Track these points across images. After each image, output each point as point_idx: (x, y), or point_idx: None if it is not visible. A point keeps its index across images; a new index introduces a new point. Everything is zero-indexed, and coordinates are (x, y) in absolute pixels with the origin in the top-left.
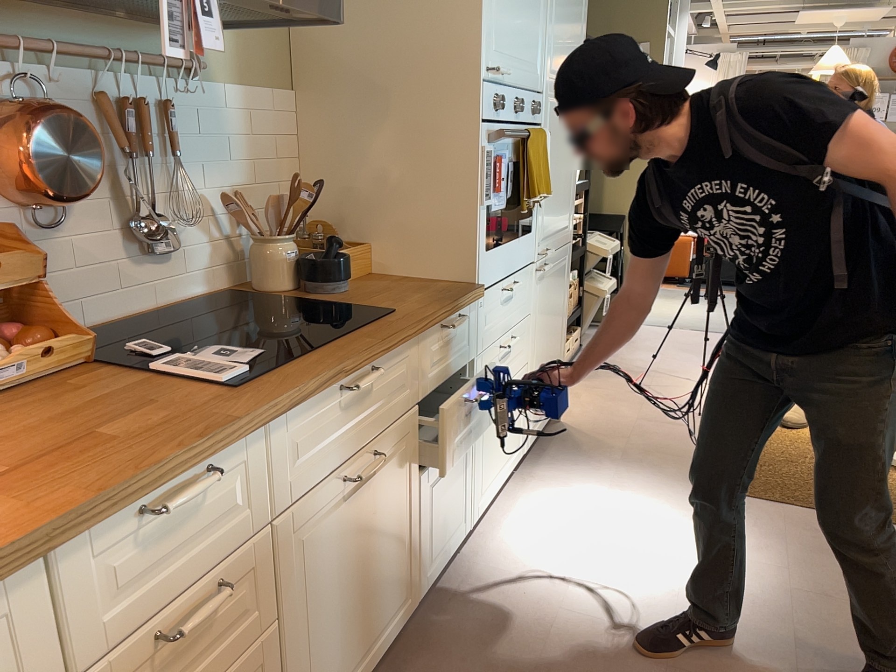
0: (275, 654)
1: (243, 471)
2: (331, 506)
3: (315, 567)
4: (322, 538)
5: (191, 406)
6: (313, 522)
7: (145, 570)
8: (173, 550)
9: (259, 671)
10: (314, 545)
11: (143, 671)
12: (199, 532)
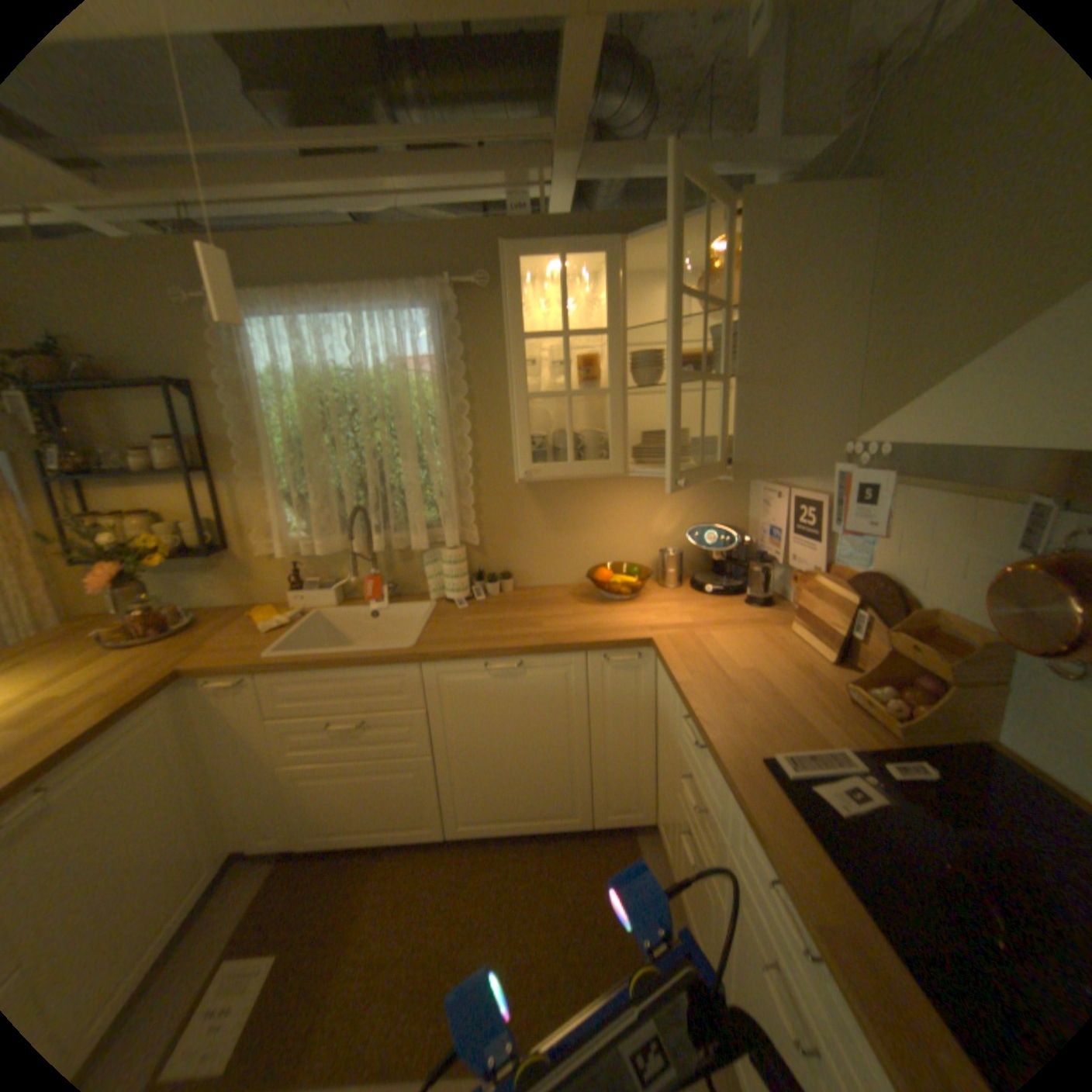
0: (723, 931)
1: (721, 785)
2: (768, 961)
3: (749, 960)
4: (755, 955)
5: (751, 737)
6: (753, 927)
7: (692, 746)
8: (698, 758)
9: (717, 913)
10: (750, 943)
11: (689, 784)
12: (705, 771)
